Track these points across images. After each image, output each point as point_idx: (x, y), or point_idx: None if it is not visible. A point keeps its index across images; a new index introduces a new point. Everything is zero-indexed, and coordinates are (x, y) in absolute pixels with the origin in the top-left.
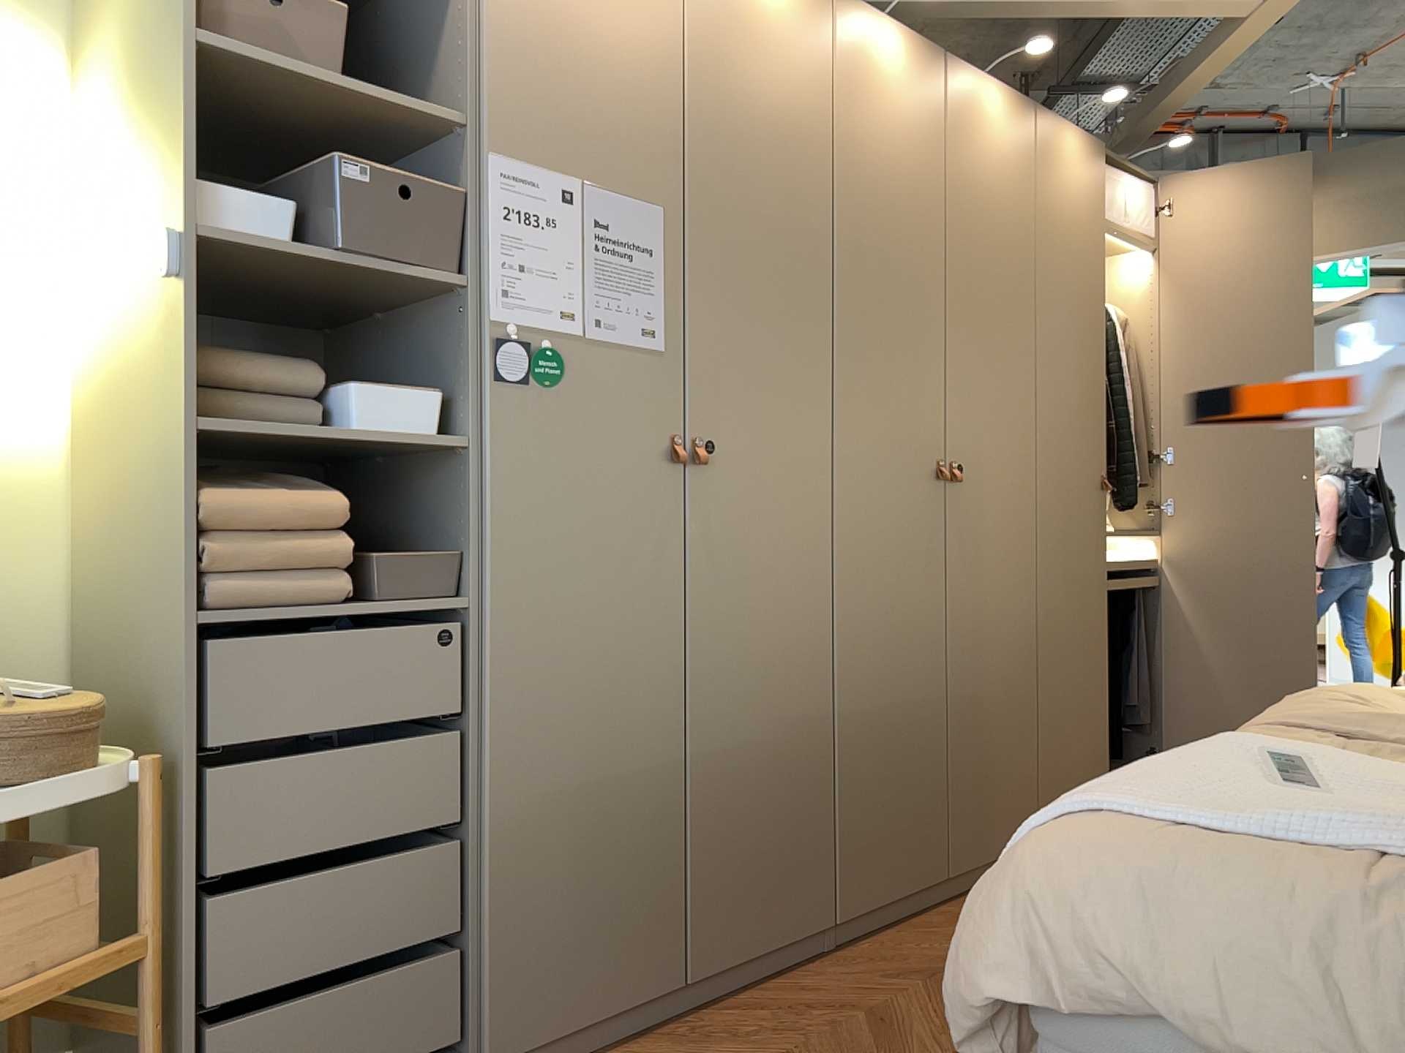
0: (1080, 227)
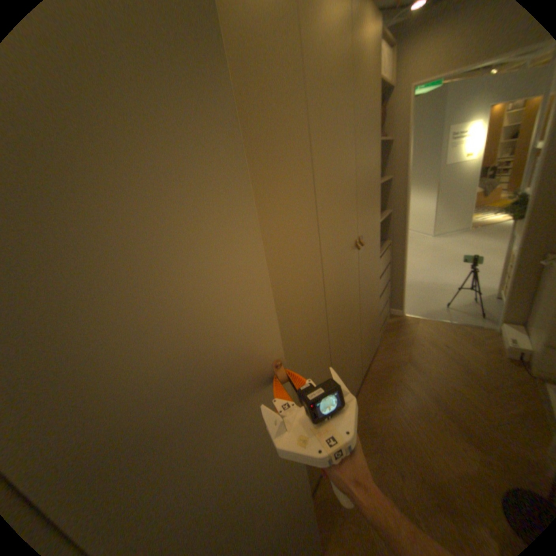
0: (334, 64)
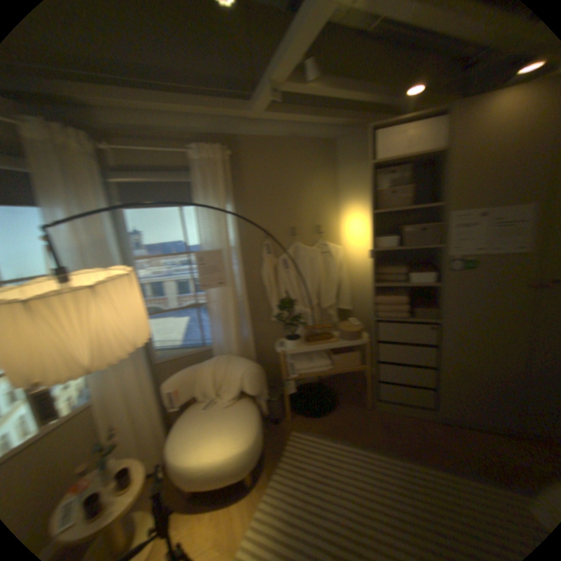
0: None
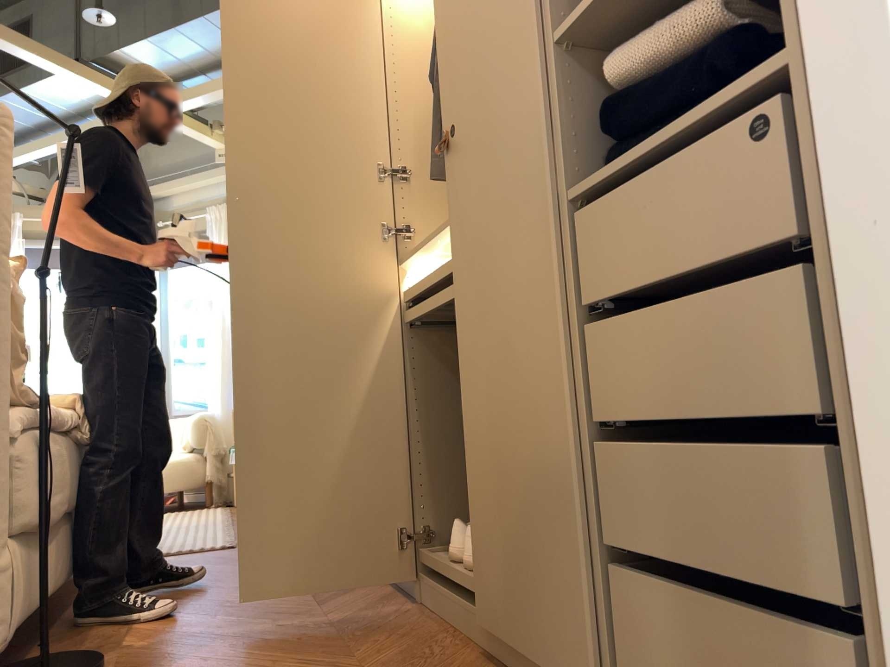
0: None
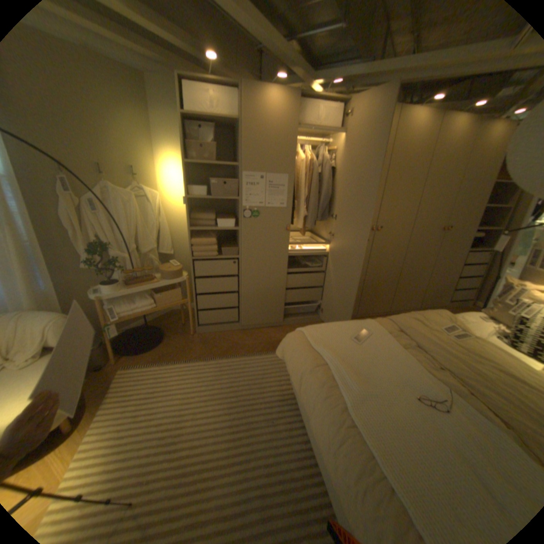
0: (454, 151)
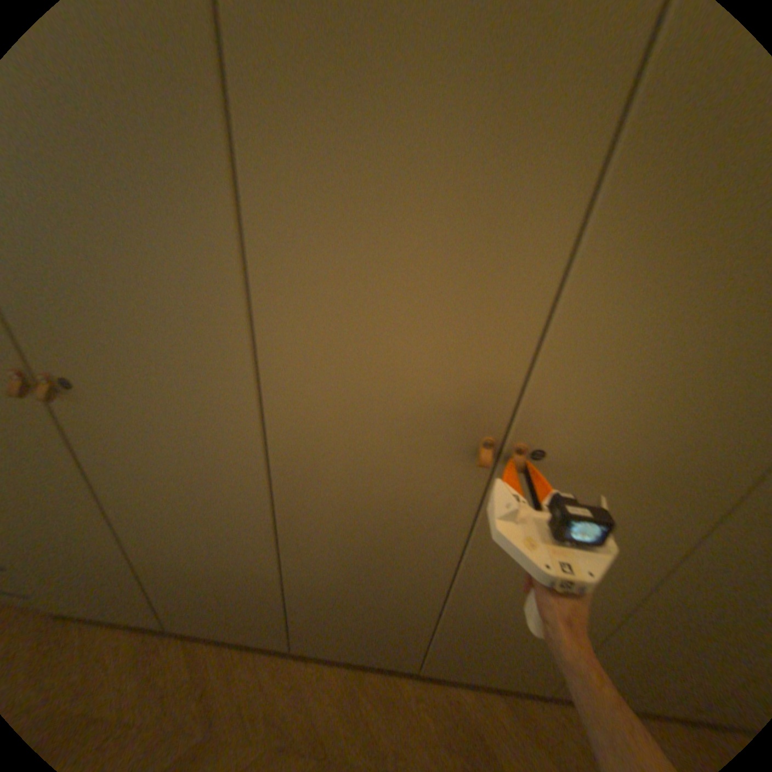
0: None
